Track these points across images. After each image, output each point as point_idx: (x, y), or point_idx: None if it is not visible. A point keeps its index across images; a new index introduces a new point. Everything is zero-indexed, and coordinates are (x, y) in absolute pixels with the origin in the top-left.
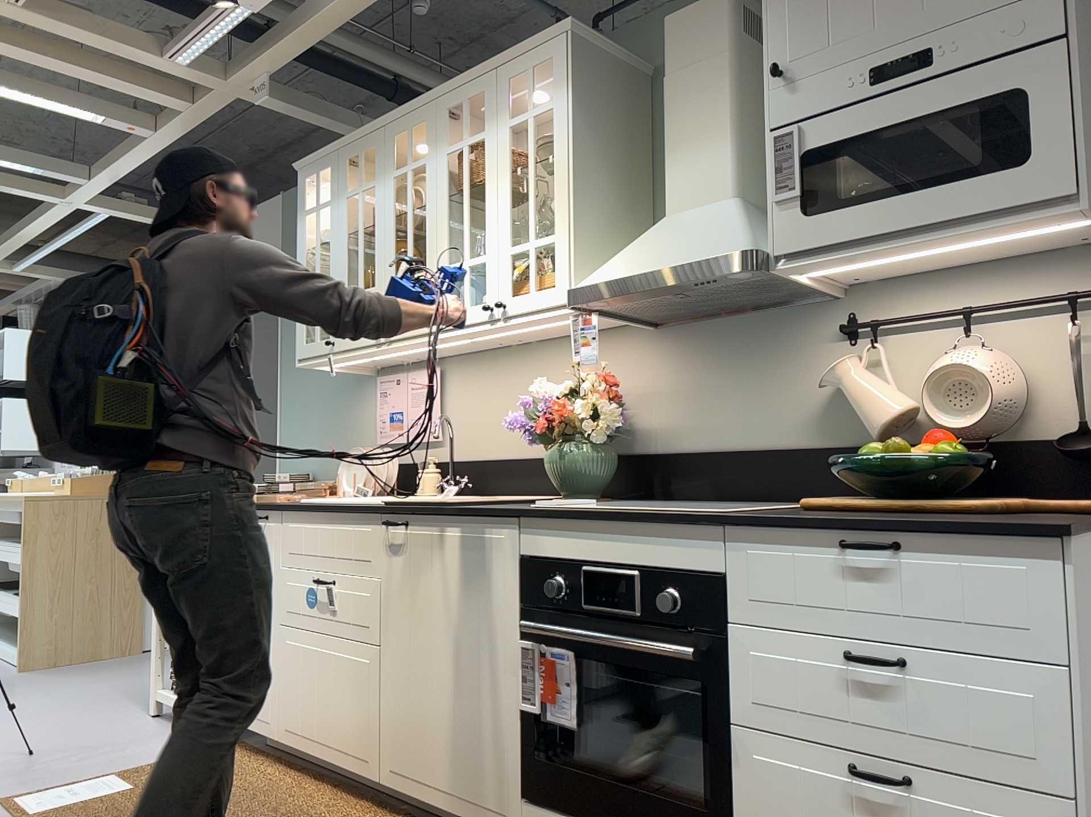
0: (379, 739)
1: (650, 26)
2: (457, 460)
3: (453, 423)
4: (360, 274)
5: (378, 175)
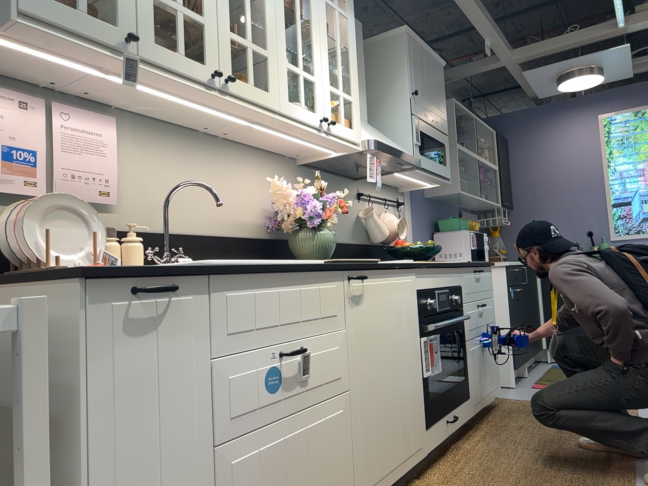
0: (353, 475)
1: None
2: (137, 230)
3: (128, 187)
4: None
5: None
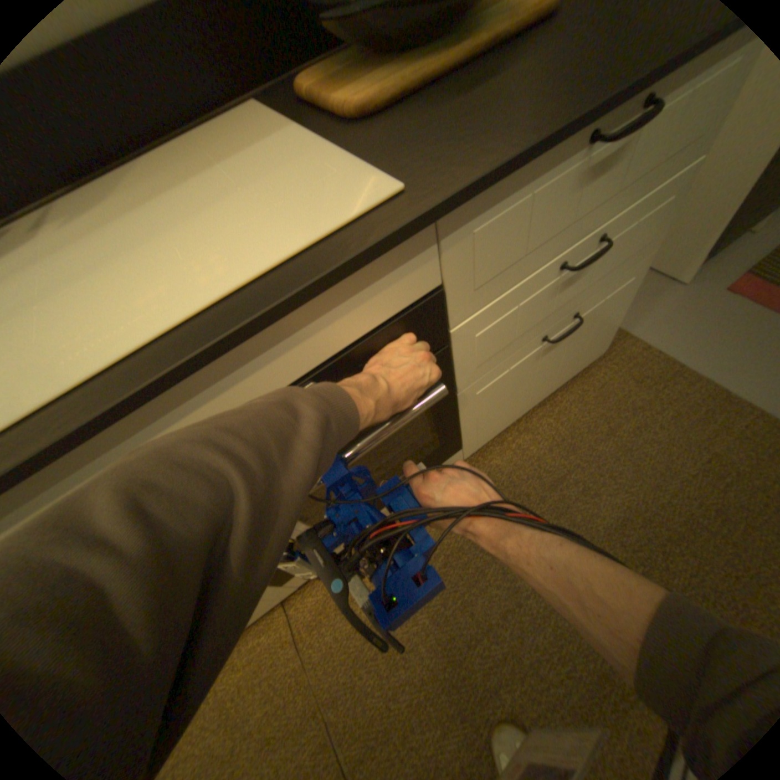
0: None
1: None
2: None
3: None
4: None
5: None
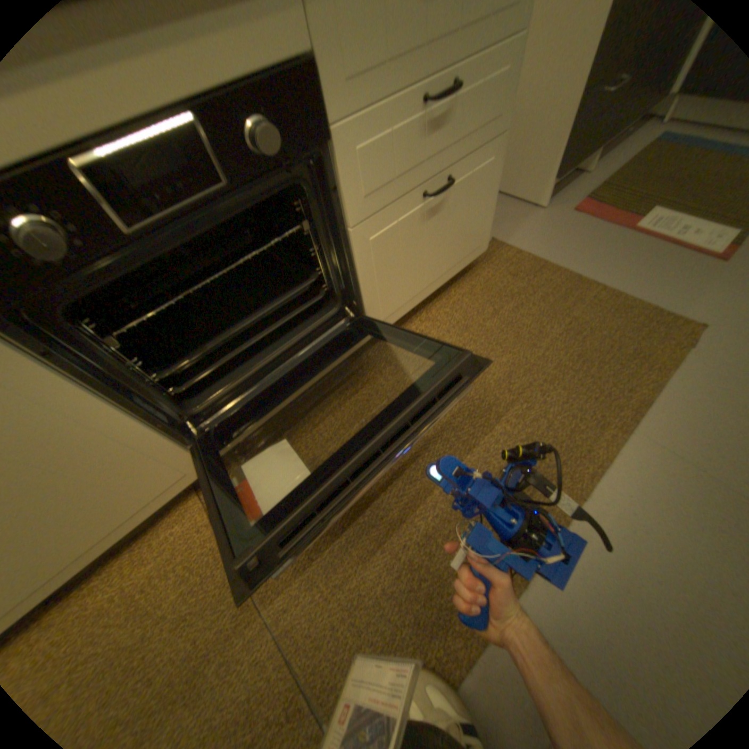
0: None
1: None
2: None
3: None
4: None
5: None
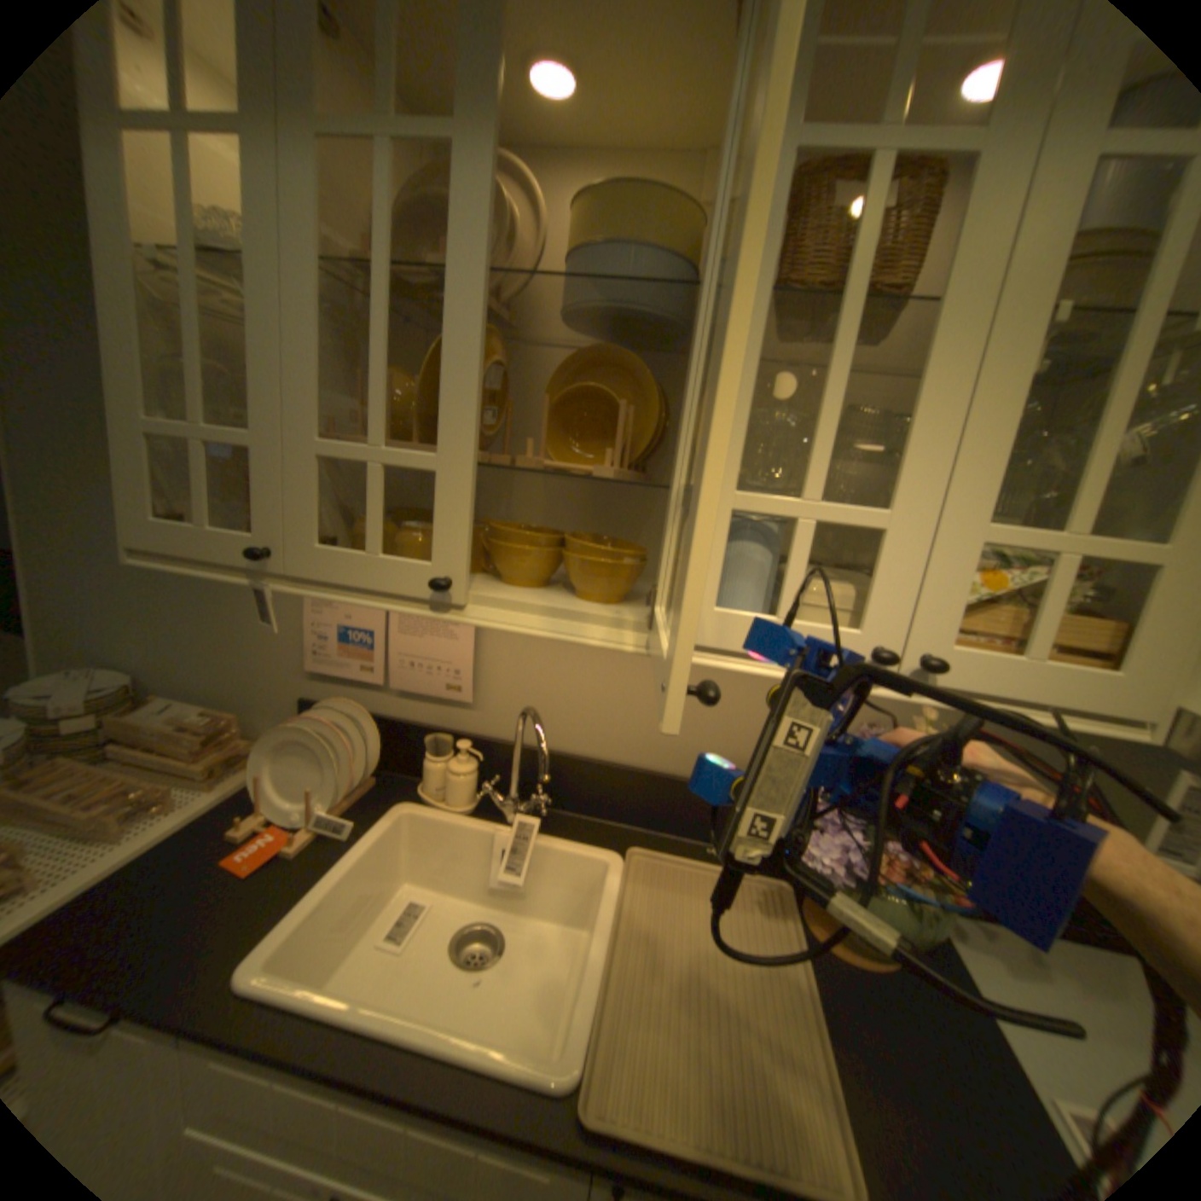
0: None
1: None
2: (508, 738)
3: (500, 678)
4: (377, 397)
5: (465, 100)
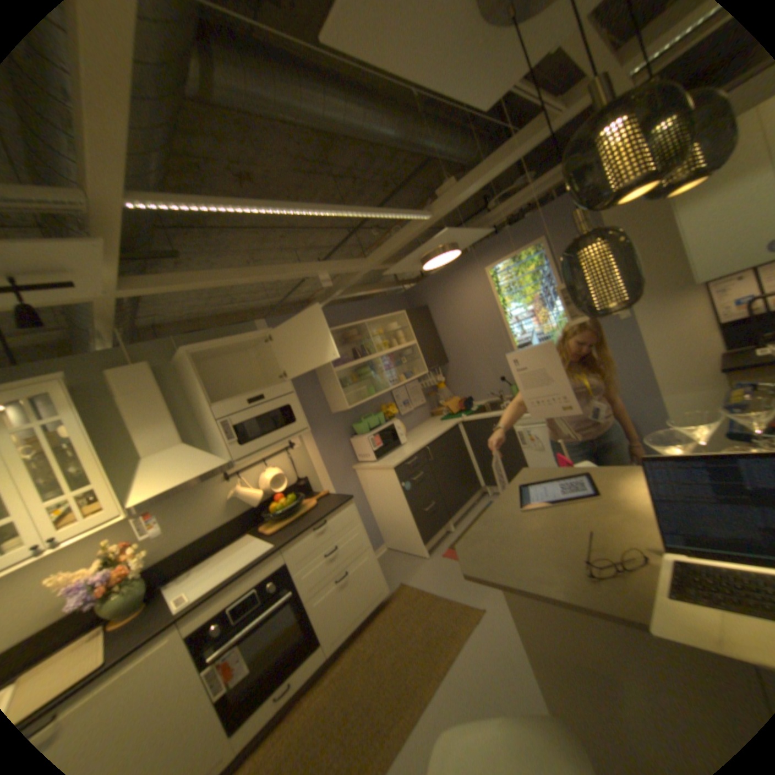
0: None
1: (61, 365)
2: None
3: None
4: None
5: None
